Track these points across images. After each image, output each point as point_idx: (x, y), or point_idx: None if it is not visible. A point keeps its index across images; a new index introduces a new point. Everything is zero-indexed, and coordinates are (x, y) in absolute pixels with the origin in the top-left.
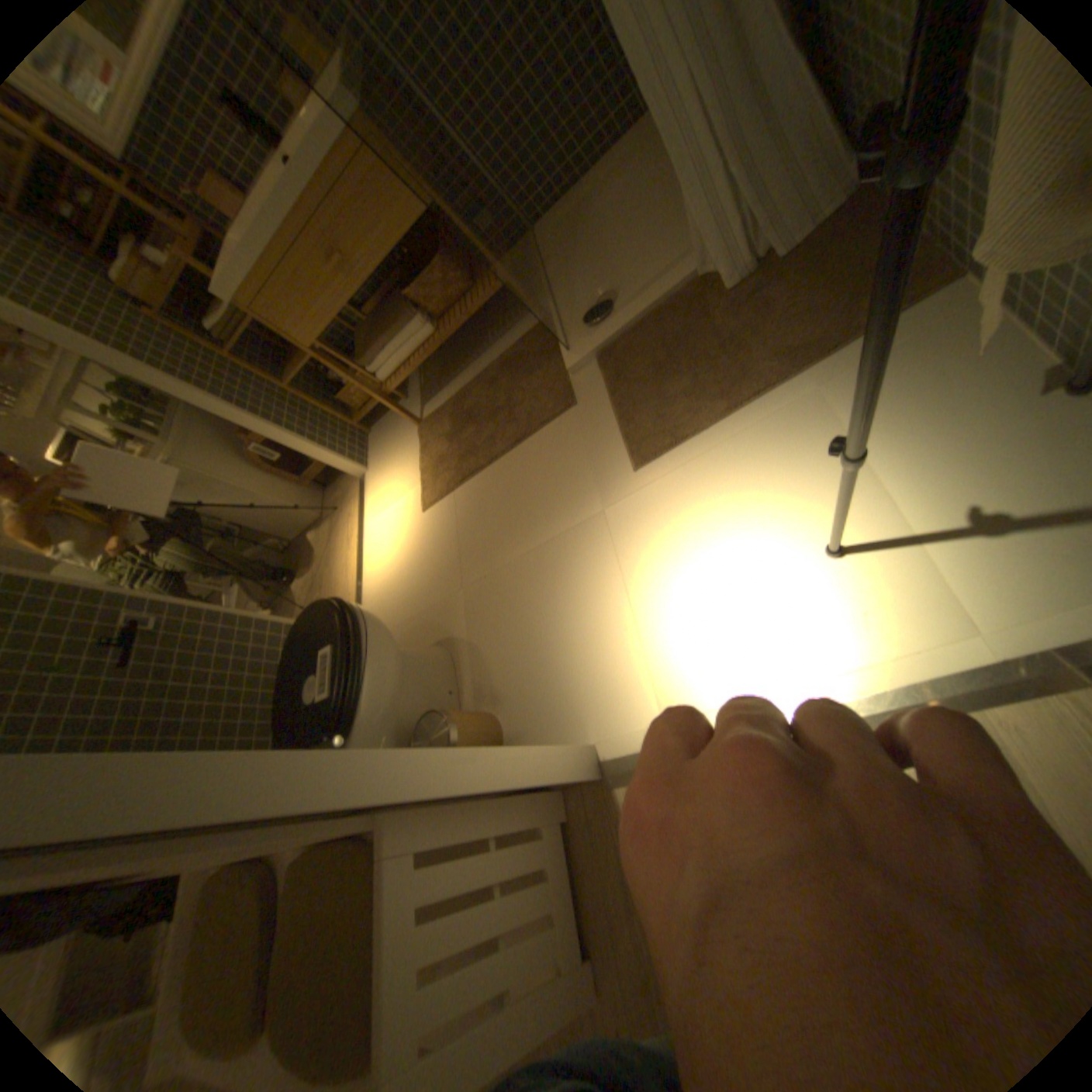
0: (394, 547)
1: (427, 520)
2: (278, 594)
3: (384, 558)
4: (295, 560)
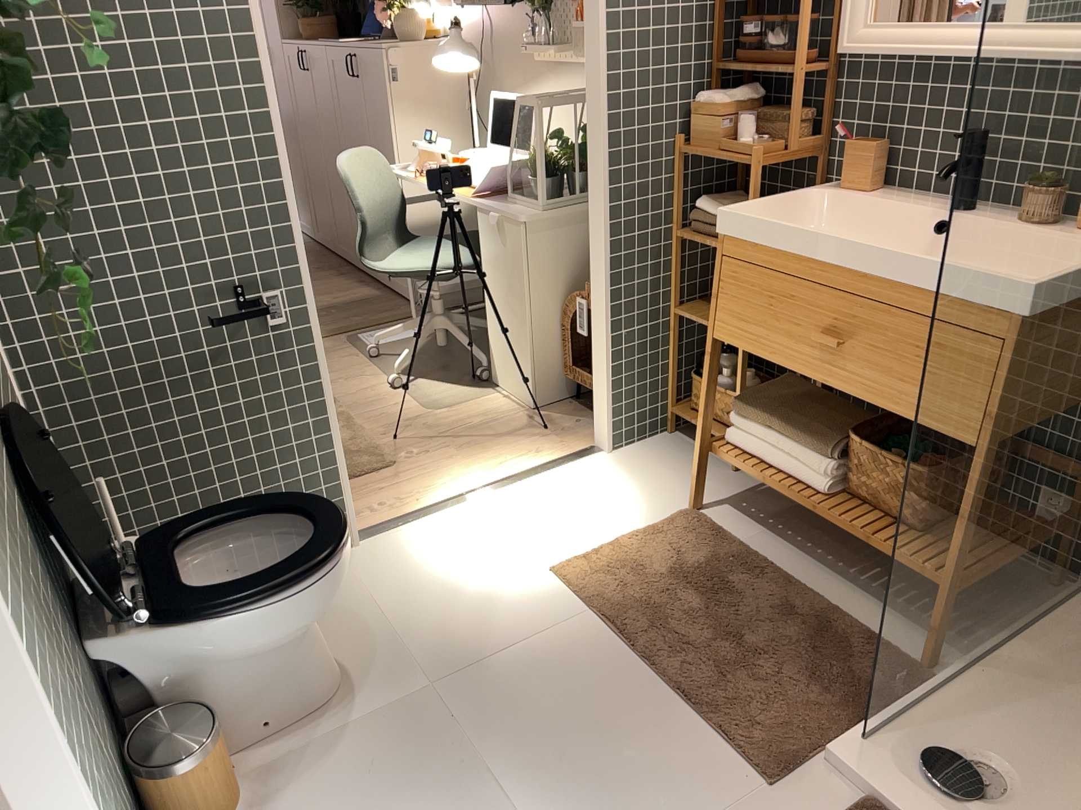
0: (494, 544)
1: (540, 583)
2: (414, 395)
3: (475, 536)
4: (466, 400)
